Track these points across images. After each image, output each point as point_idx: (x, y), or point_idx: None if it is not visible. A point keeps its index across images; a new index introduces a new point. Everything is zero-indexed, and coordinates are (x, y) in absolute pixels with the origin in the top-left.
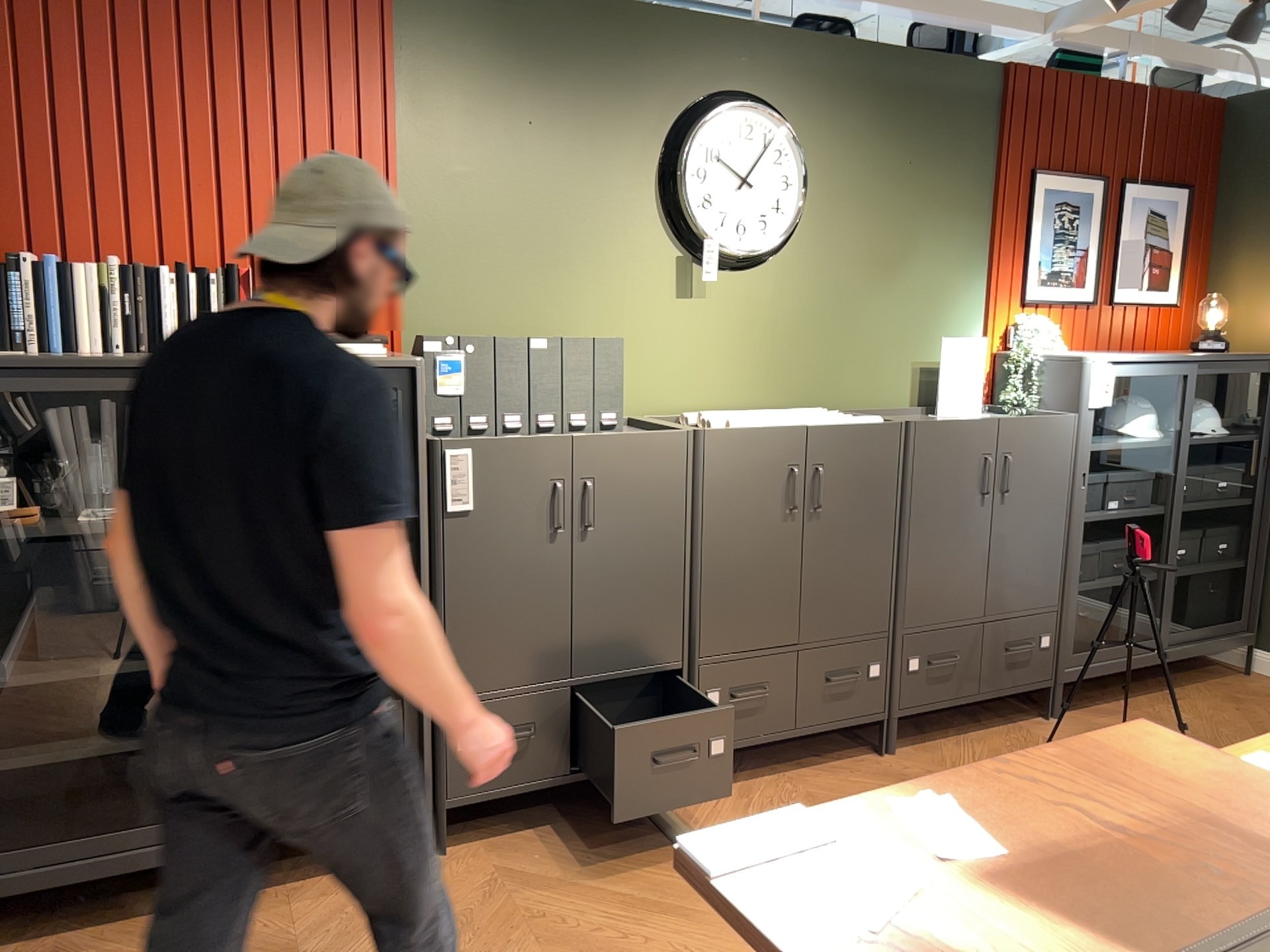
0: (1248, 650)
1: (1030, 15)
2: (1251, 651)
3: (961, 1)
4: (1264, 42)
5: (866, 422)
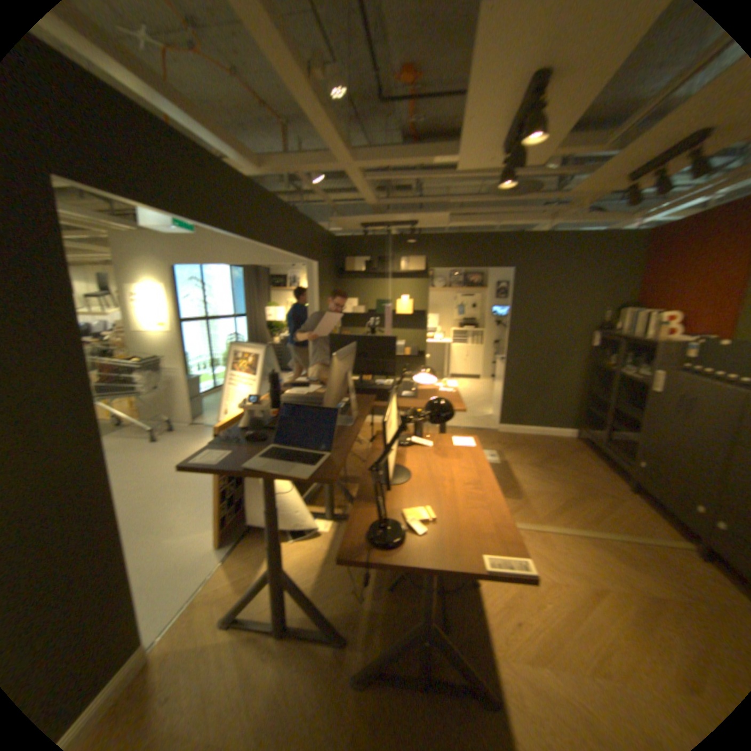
0: None
1: None
2: None
3: None
4: None
5: None
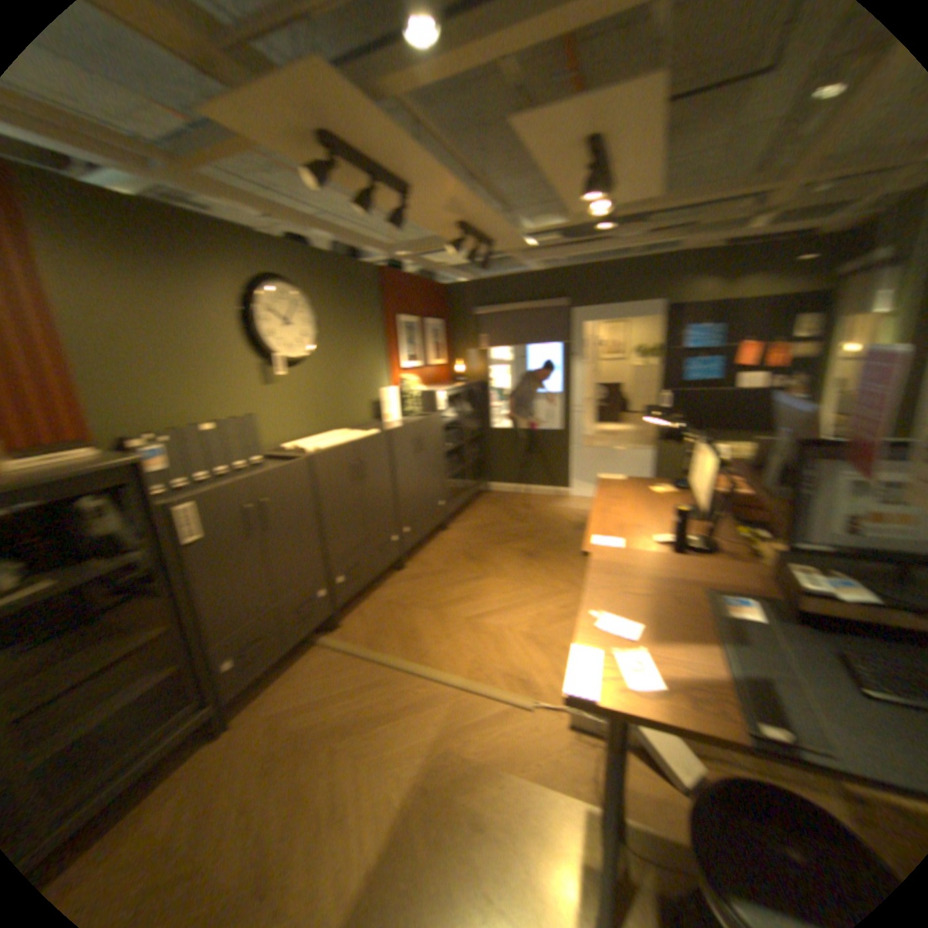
0: (488, 484)
1: (388, 244)
2: (489, 484)
3: (363, 235)
4: (460, 264)
5: (375, 434)
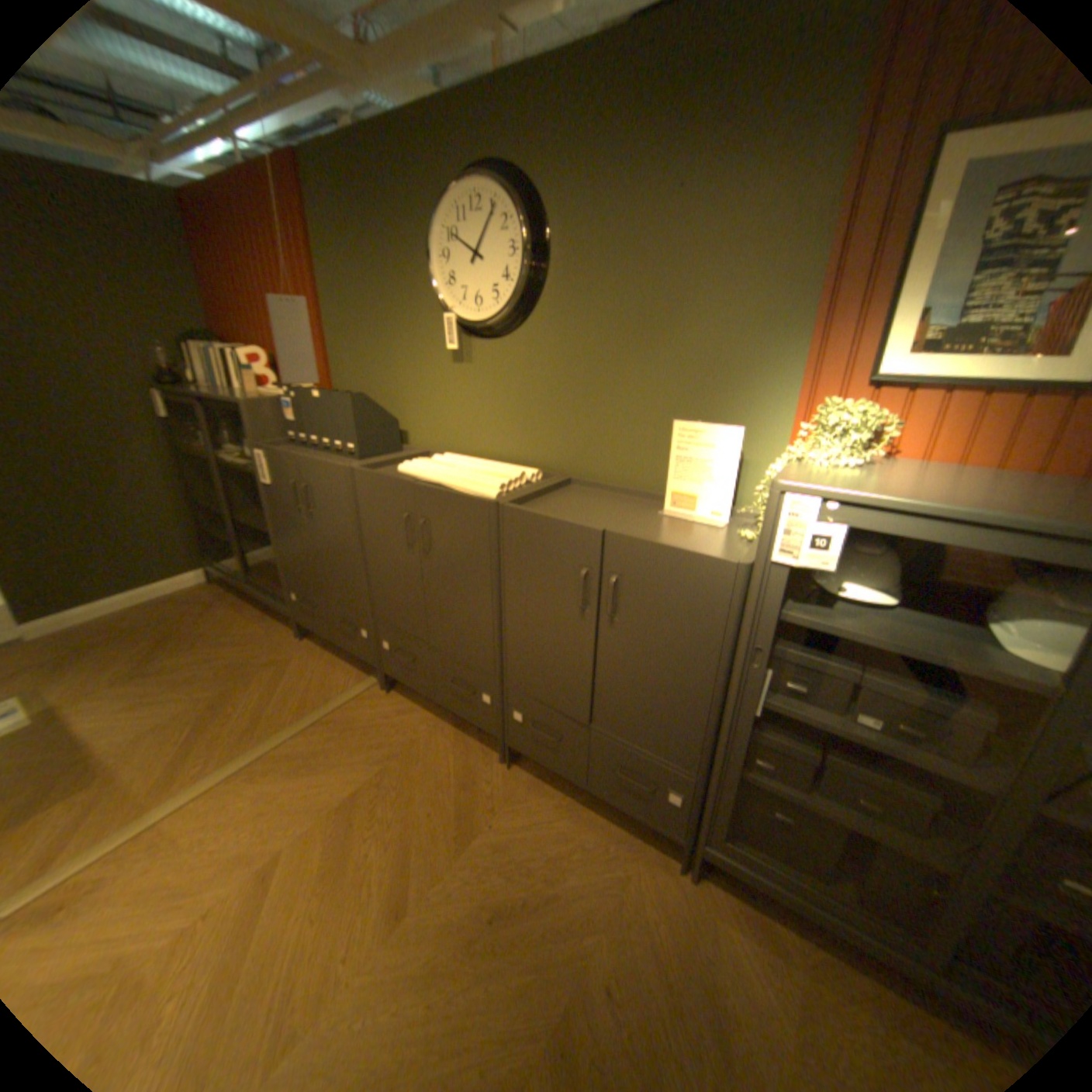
0: None
1: None
2: None
3: None
4: None
5: (480, 493)
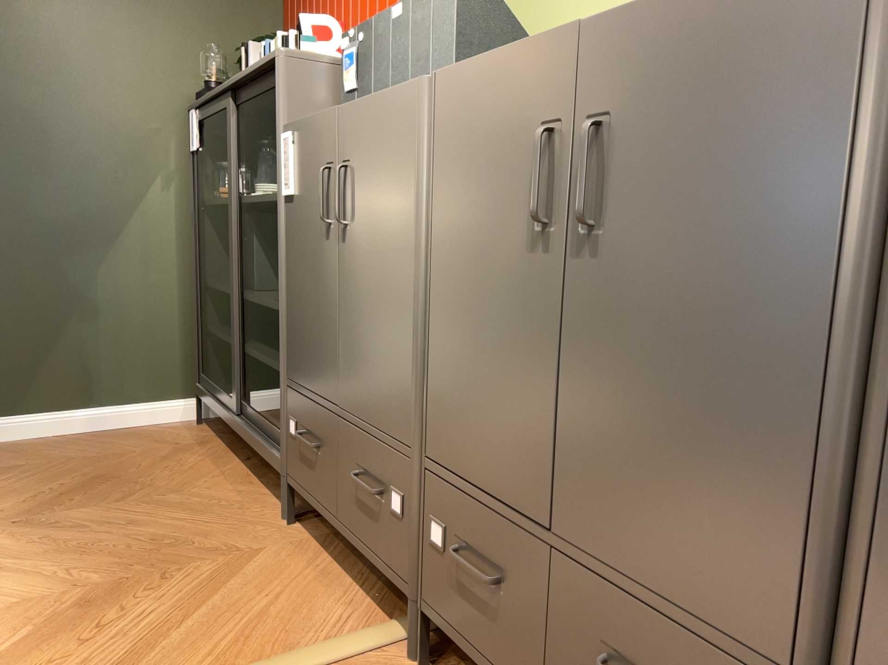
0: None
1: None
2: None
3: None
4: None
5: None
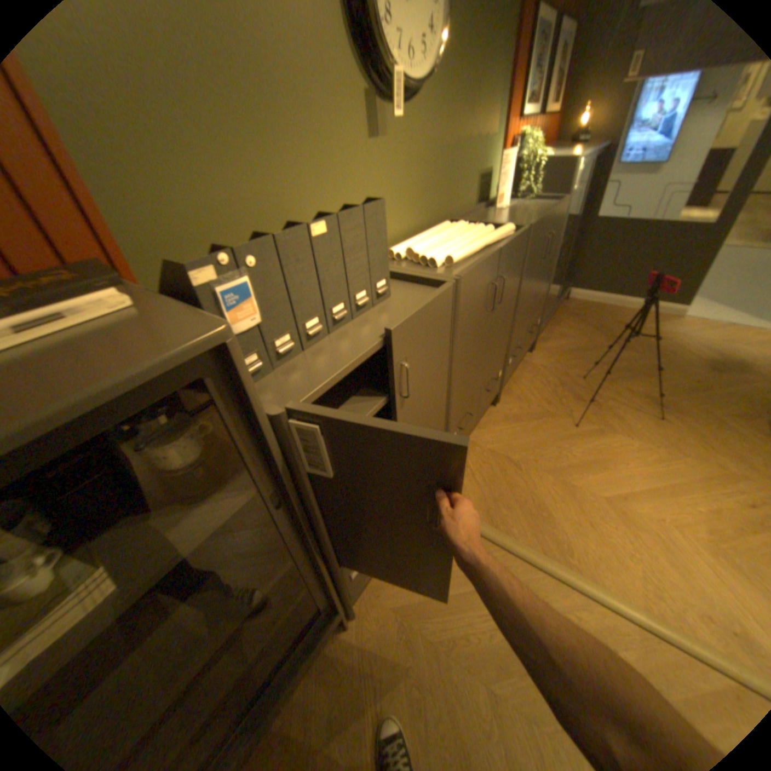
0: (565, 289)
1: None
2: (567, 289)
3: None
4: None
5: (508, 231)
